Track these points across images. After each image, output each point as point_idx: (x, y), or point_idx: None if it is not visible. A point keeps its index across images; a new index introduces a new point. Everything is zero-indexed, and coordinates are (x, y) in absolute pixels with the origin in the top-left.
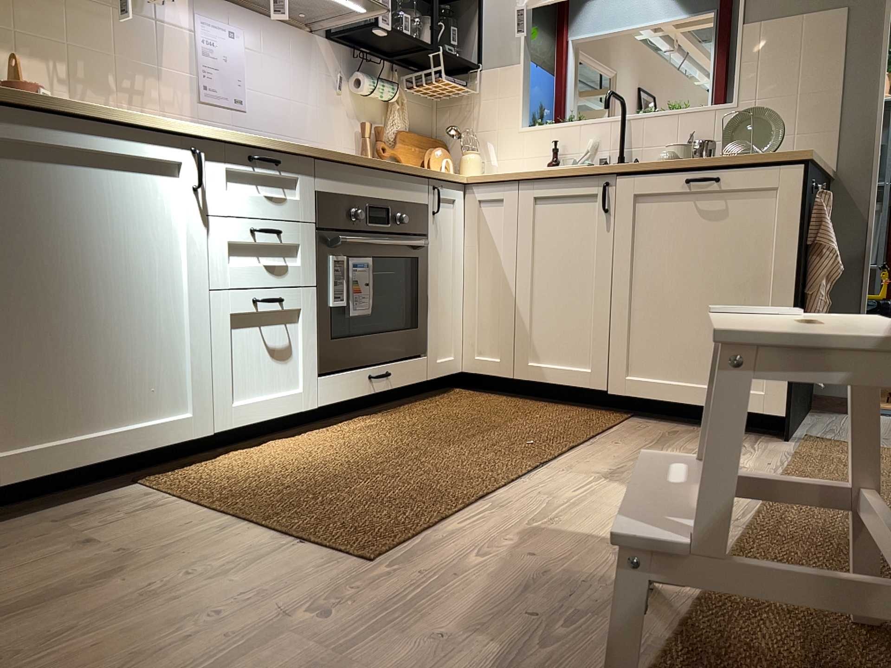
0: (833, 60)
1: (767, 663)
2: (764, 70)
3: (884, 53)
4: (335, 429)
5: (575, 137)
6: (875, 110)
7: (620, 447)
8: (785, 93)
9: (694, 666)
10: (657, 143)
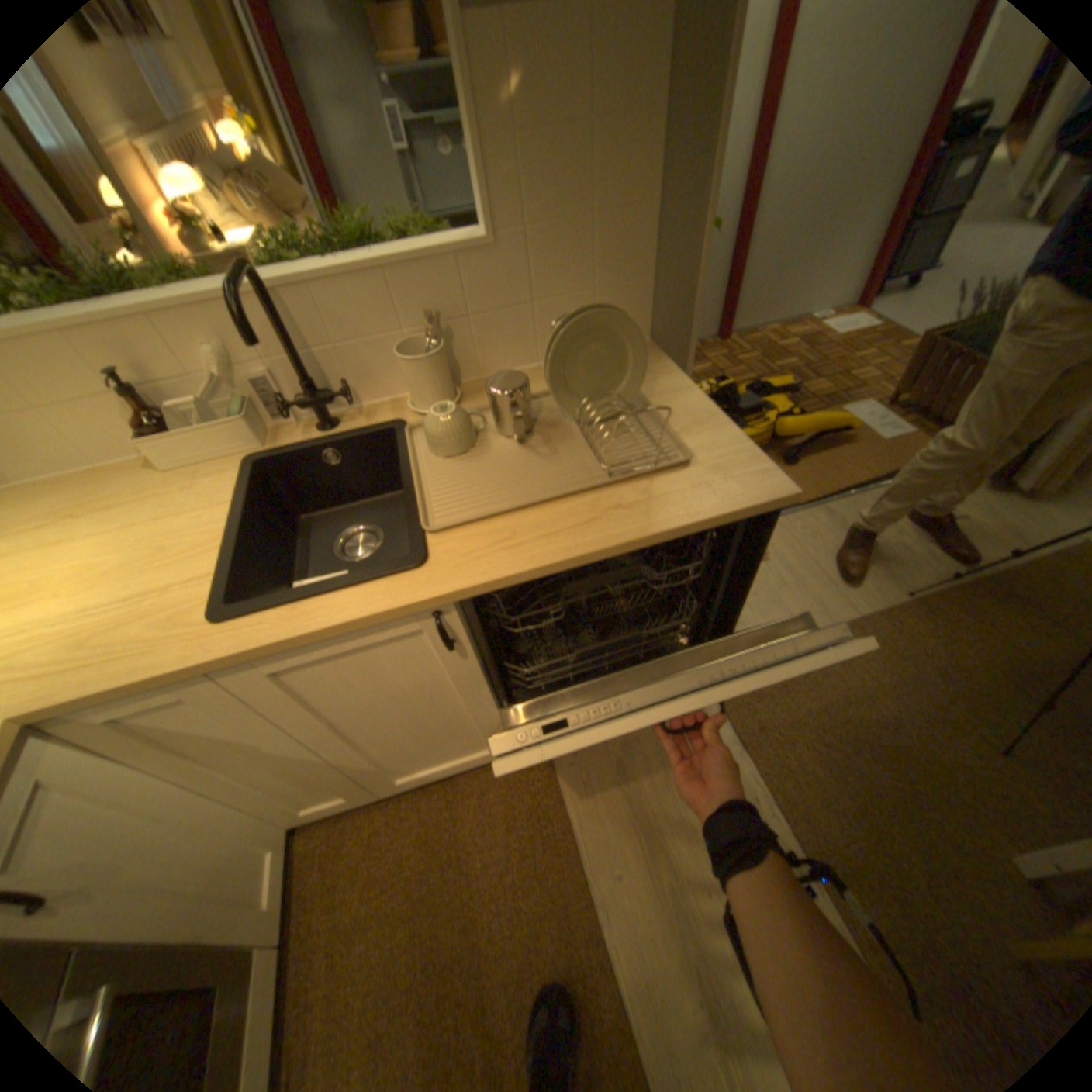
0: (651, 125)
1: None
2: (531, 147)
3: (727, 111)
4: None
5: (146, 338)
6: (706, 231)
7: (645, 910)
8: (574, 202)
9: None
10: (359, 328)
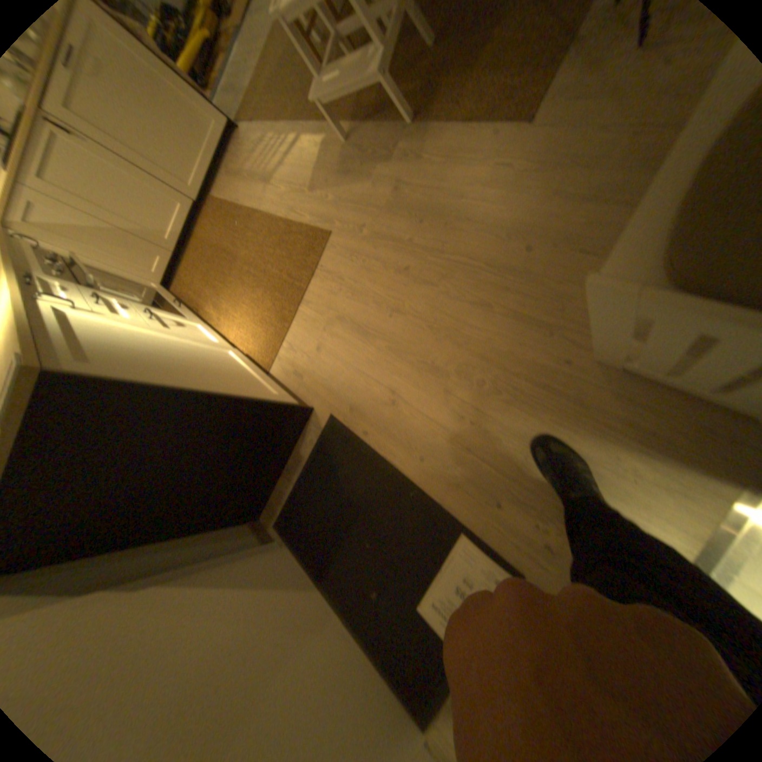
0: None
1: (380, 91)
2: None
3: None
4: (216, 322)
5: None
6: None
7: (244, 183)
8: None
9: (383, 108)
10: None
